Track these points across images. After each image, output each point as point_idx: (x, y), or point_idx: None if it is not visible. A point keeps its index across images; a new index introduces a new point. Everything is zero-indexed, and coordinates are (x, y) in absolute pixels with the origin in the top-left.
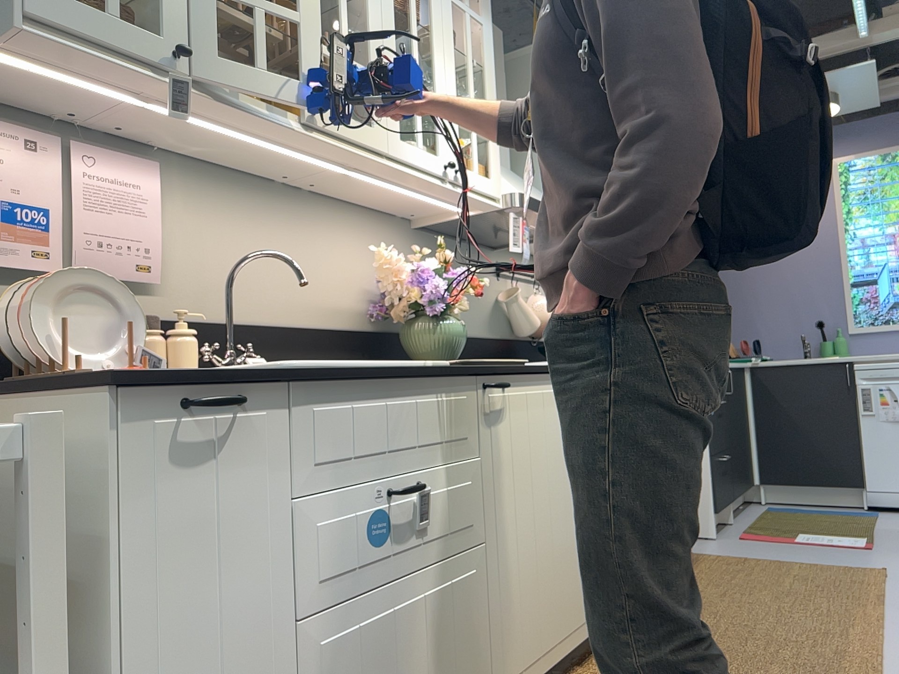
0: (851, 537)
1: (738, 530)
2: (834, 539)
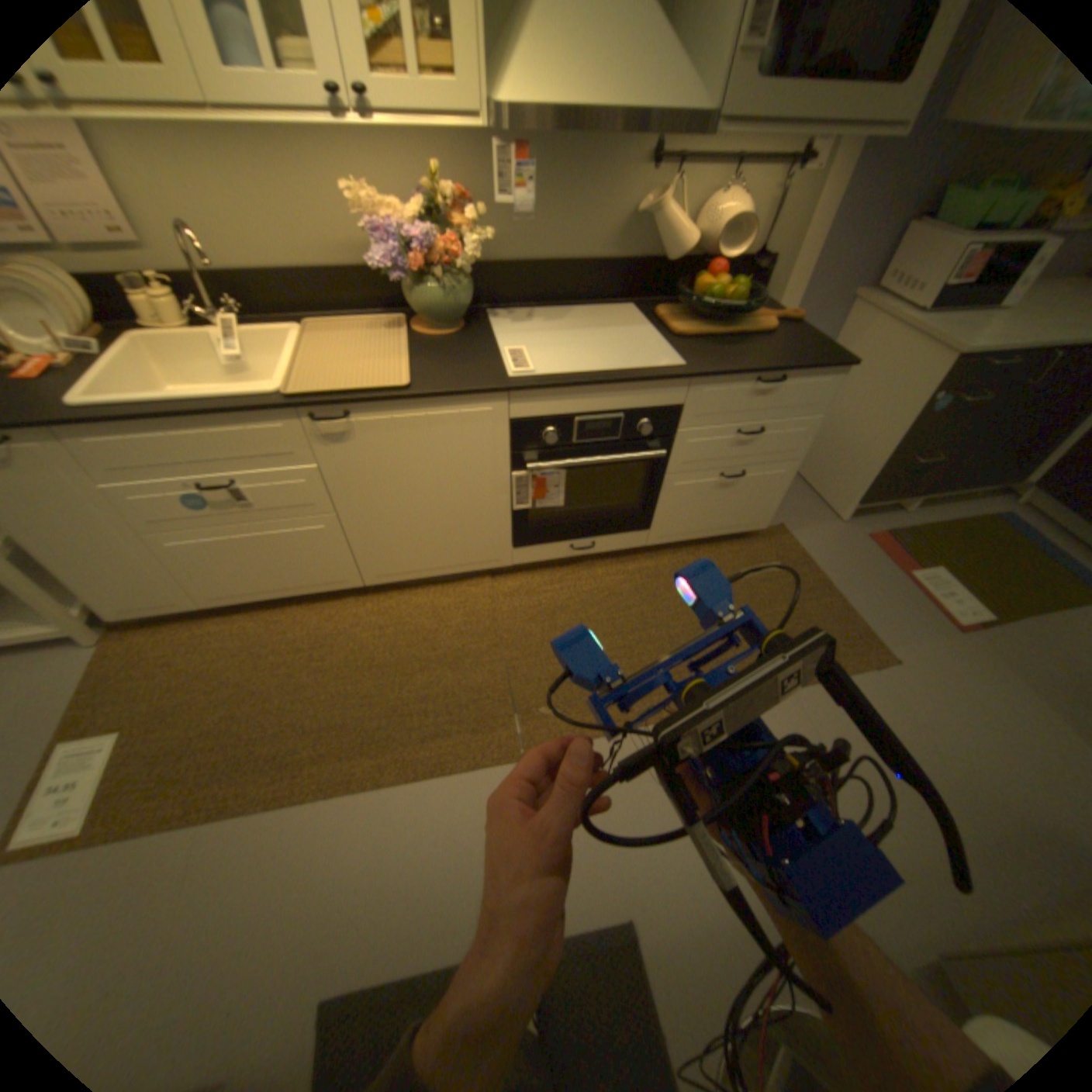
0: (986, 607)
1: (892, 525)
2: (960, 597)
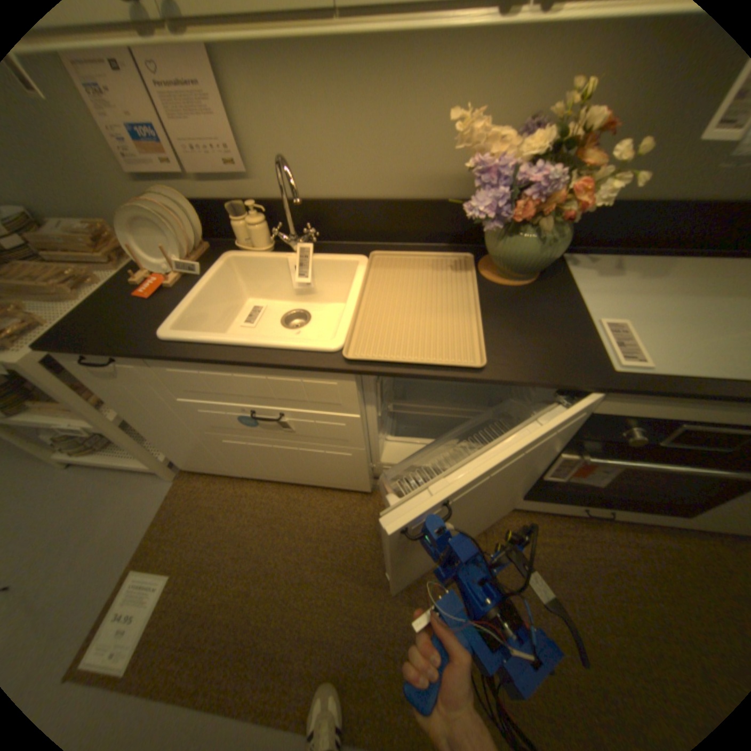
0: None
1: None
2: None
